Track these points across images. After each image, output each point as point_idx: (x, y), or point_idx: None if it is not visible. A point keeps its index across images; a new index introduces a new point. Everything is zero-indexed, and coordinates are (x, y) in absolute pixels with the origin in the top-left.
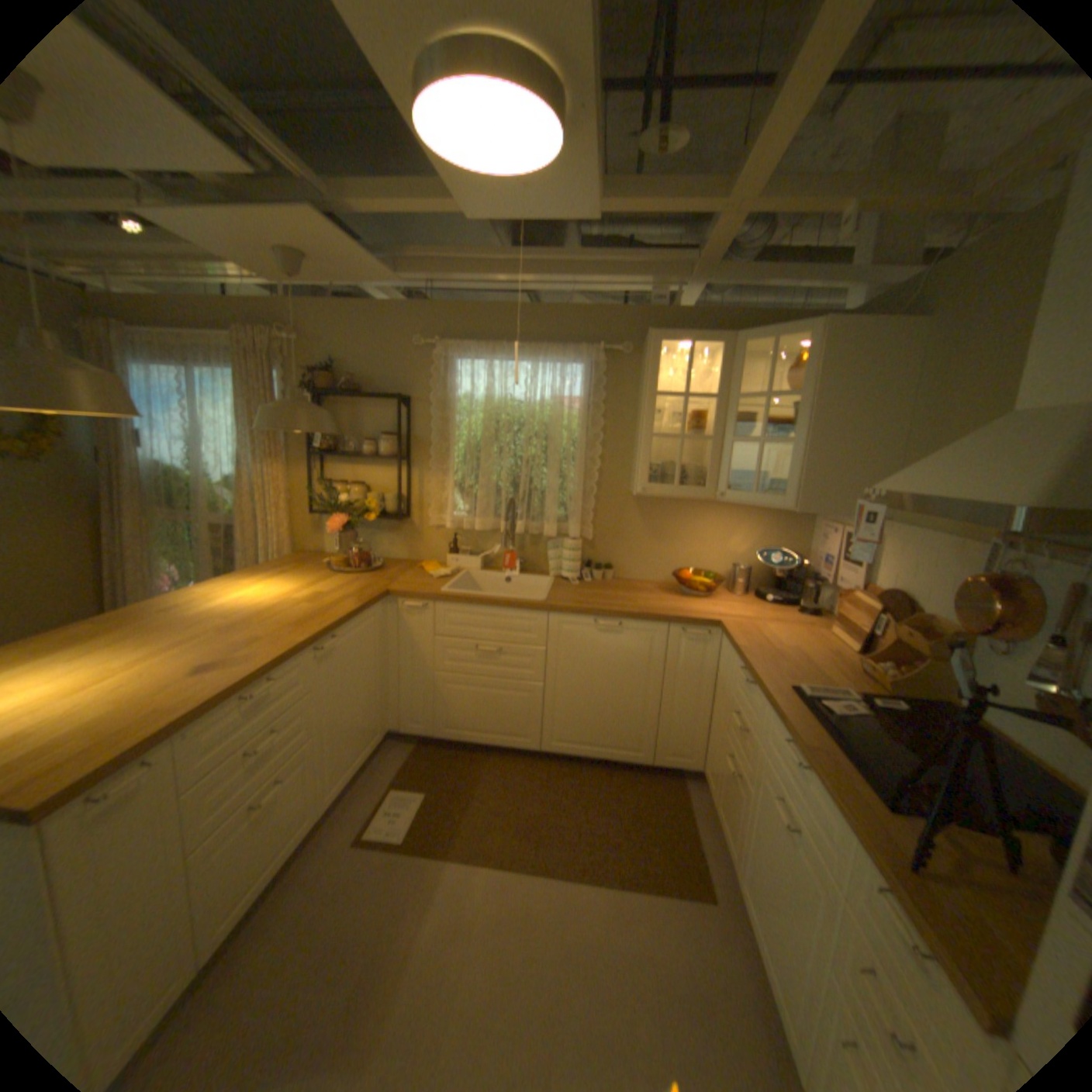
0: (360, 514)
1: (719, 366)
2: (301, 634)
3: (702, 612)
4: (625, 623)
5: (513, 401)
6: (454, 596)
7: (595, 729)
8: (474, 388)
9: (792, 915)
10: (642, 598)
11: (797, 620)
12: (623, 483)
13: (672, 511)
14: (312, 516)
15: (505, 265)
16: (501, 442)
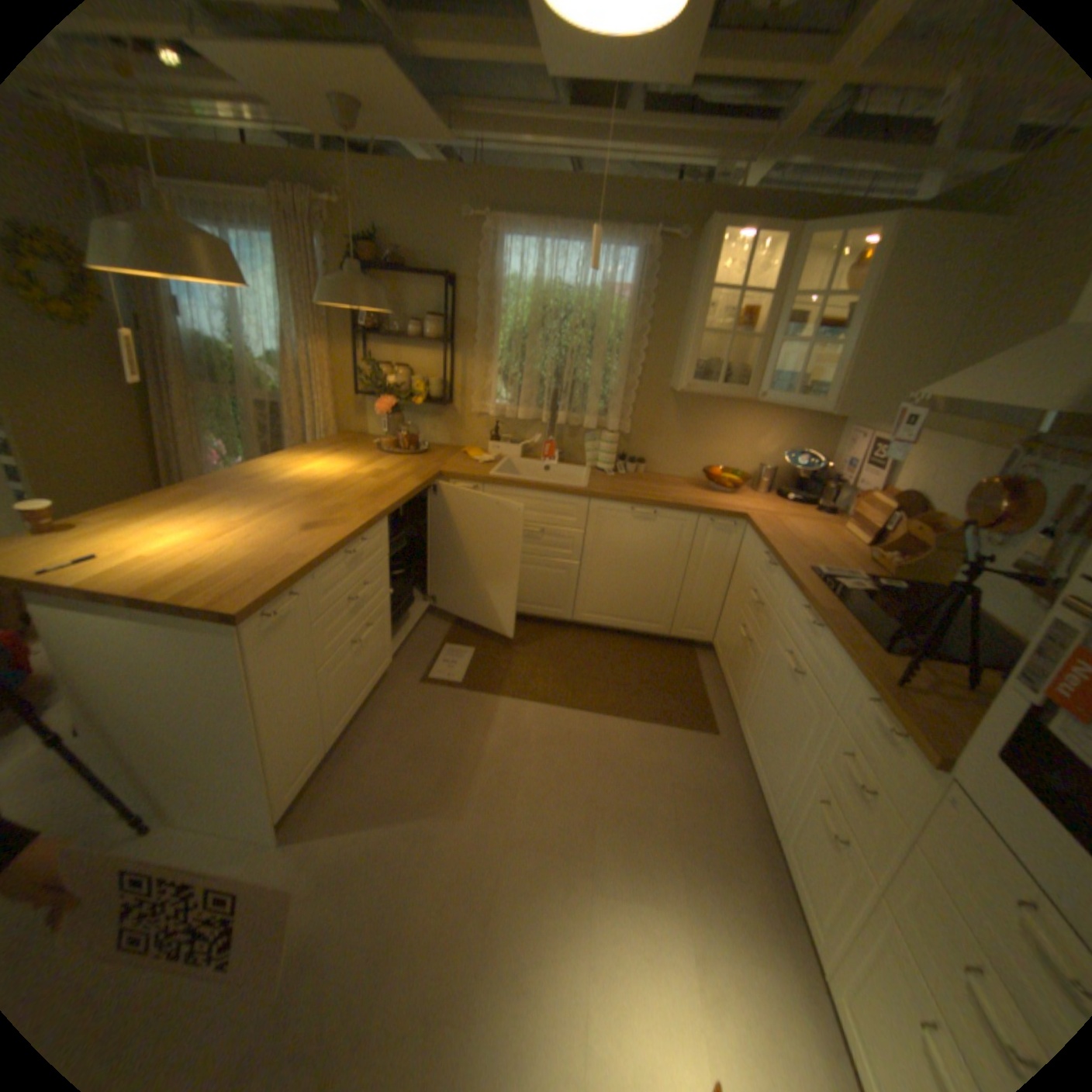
0: (408, 396)
1: (779, 258)
2: (381, 503)
3: (730, 505)
4: (660, 512)
5: (563, 286)
6: (503, 480)
7: (622, 603)
8: (524, 269)
9: (787, 732)
10: (674, 491)
11: (815, 517)
12: (665, 378)
13: (708, 410)
14: (357, 397)
15: (565, 126)
16: (548, 329)
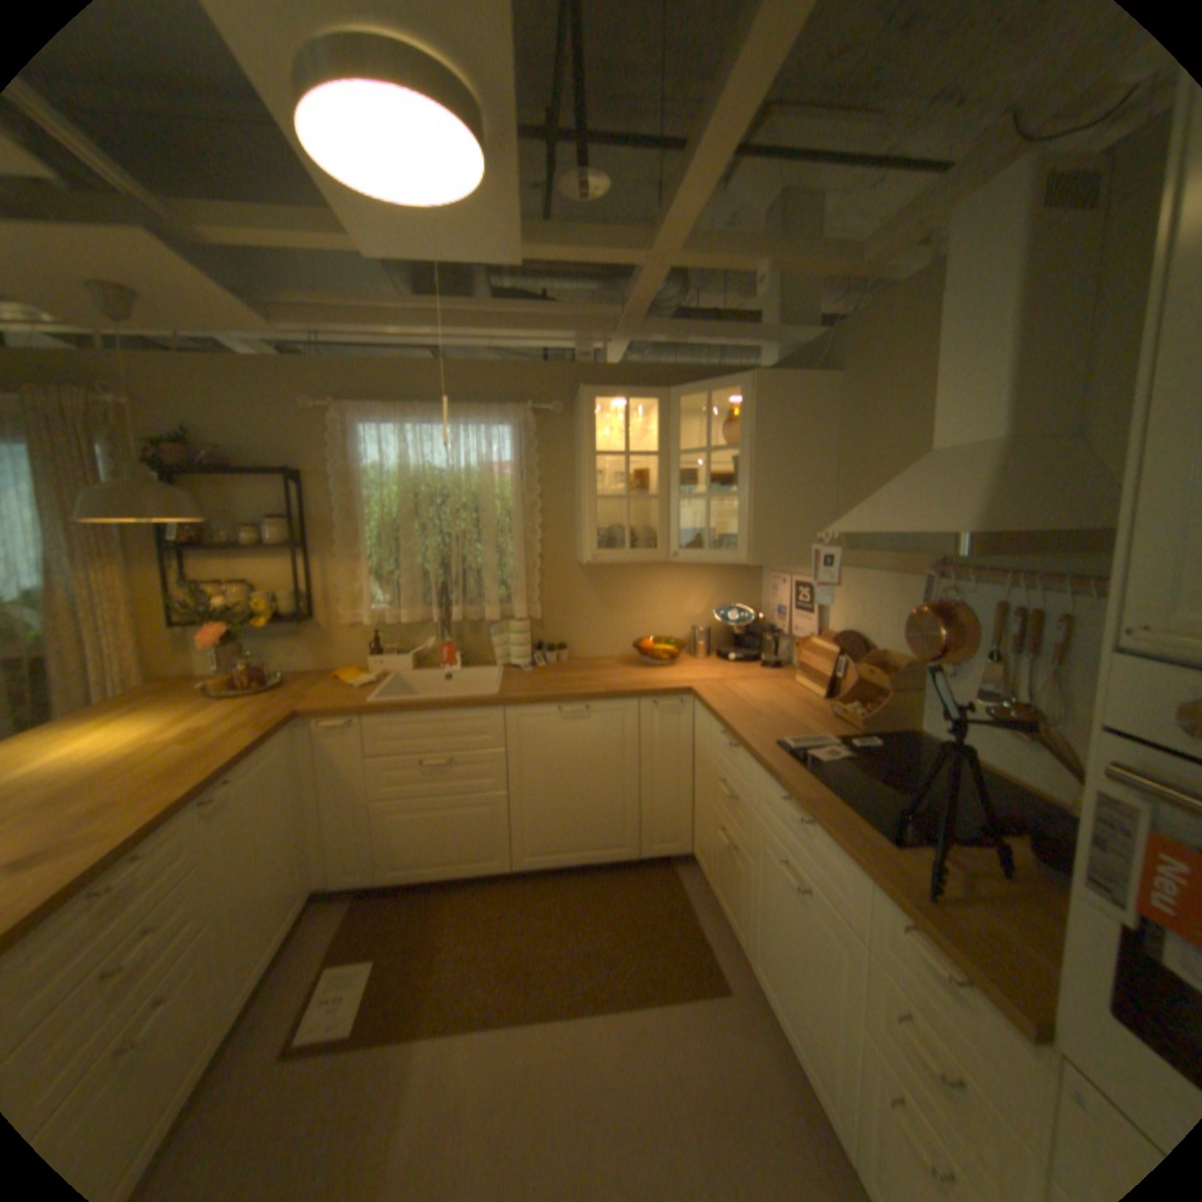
0: (245, 618)
1: (655, 423)
2: (180, 784)
3: (670, 679)
4: (593, 704)
5: (434, 468)
6: (386, 703)
7: (572, 830)
8: (385, 455)
9: (814, 980)
10: (606, 675)
11: (761, 674)
12: (569, 552)
13: (623, 578)
14: (174, 629)
15: (409, 315)
16: (424, 516)
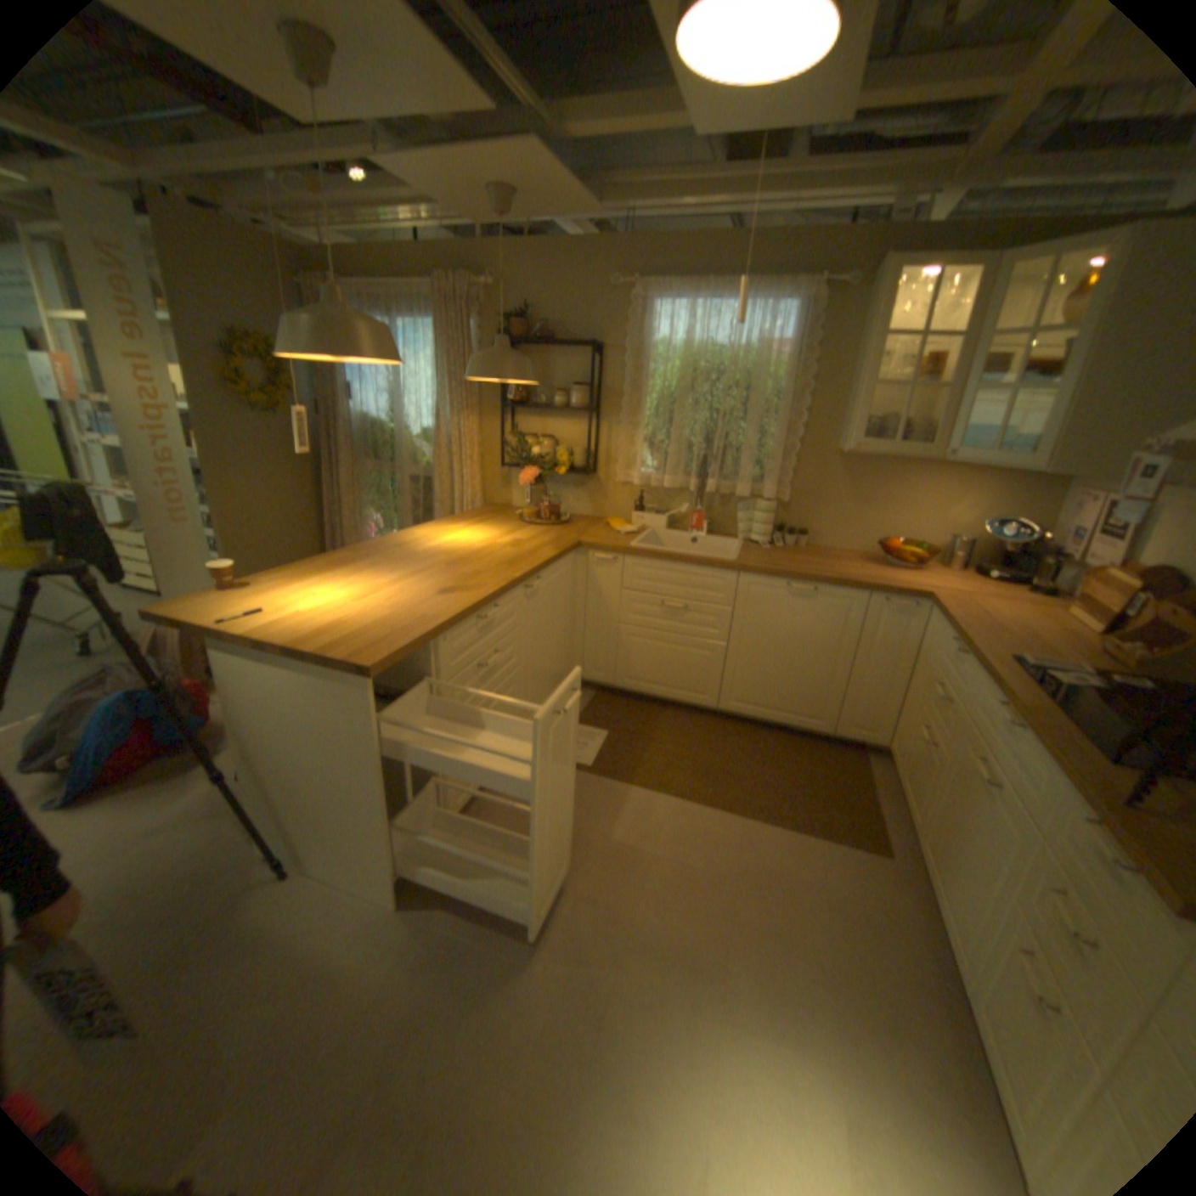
0: (550, 467)
1: (972, 296)
2: (515, 571)
3: (910, 583)
4: (821, 589)
5: (714, 346)
6: (643, 551)
7: (776, 693)
8: (673, 332)
9: (979, 861)
10: (841, 566)
11: (1026, 599)
12: (831, 439)
13: (885, 473)
14: (502, 470)
15: (719, 184)
16: (697, 392)
